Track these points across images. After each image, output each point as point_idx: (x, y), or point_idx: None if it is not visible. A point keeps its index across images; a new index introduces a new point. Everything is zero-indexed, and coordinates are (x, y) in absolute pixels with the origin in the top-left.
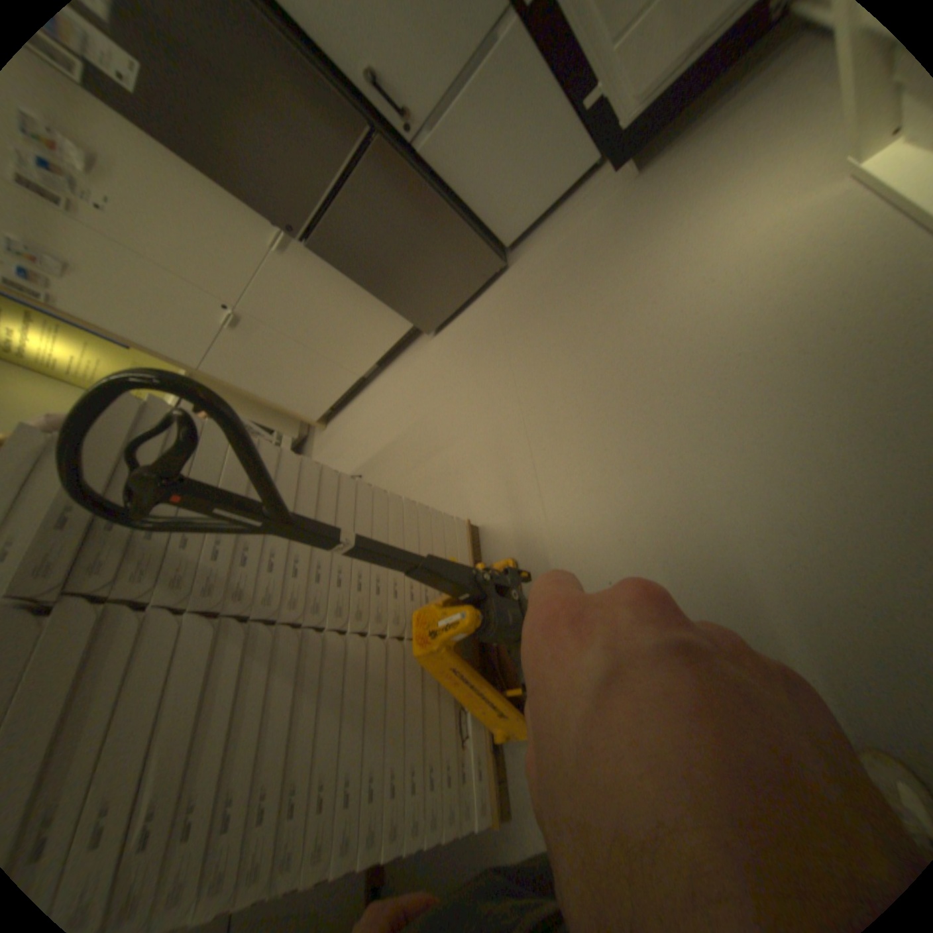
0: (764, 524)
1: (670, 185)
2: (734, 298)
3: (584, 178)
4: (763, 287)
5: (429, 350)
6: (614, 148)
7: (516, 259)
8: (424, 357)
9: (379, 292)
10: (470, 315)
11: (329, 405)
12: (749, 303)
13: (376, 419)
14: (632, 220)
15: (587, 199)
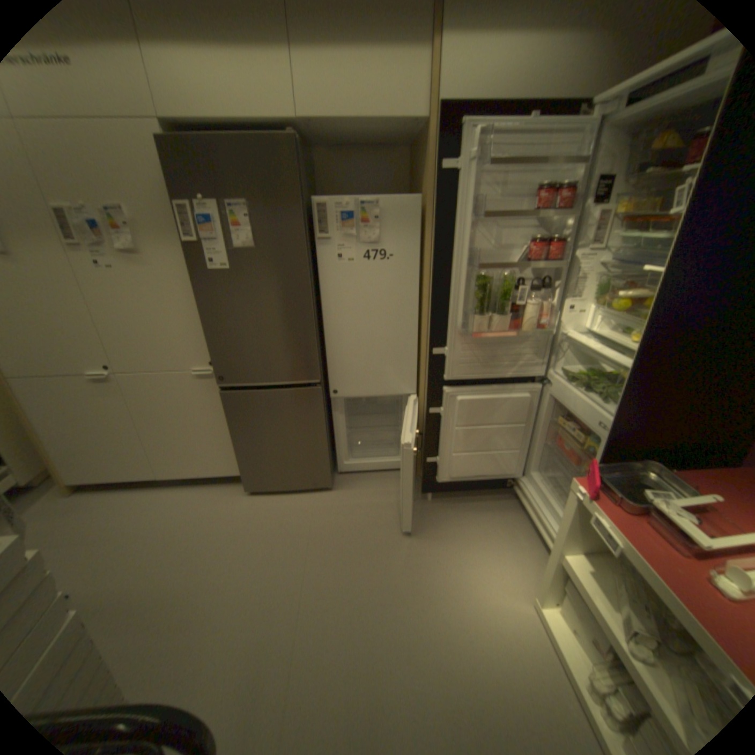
0: None
1: (445, 528)
2: (470, 653)
3: (398, 475)
4: (487, 659)
5: (234, 505)
6: (426, 485)
7: (338, 490)
8: (226, 508)
9: (238, 447)
10: (285, 503)
11: (96, 481)
12: (478, 665)
13: (136, 533)
14: (419, 532)
15: (396, 491)
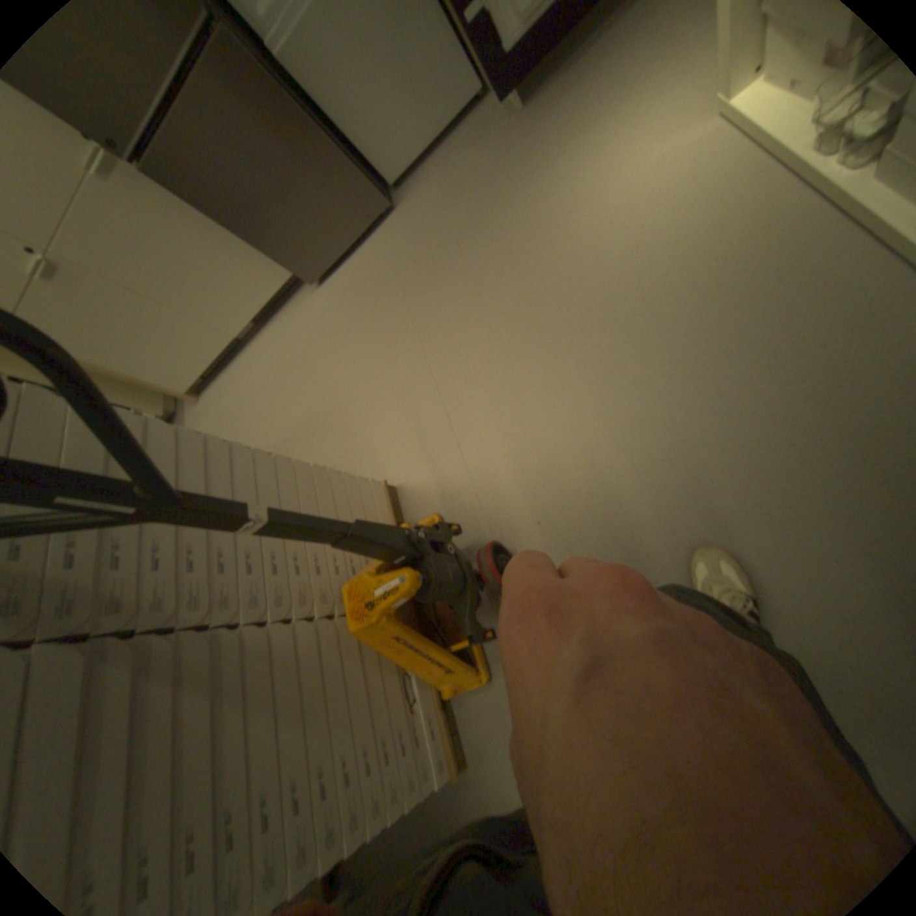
0: (673, 446)
1: (555, 119)
2: (626, 233)
3: (465, 110)
4: (652, 222)
5: (314, 303)
6: (497, 75)
7: (401, 199)
8: (309, 311)
9: (246, 234)
10: (357, 262)
11: (199, 373)
12: (640, 238)
13: (261, 385)
14: (520, 156)
15: (471, 133)
